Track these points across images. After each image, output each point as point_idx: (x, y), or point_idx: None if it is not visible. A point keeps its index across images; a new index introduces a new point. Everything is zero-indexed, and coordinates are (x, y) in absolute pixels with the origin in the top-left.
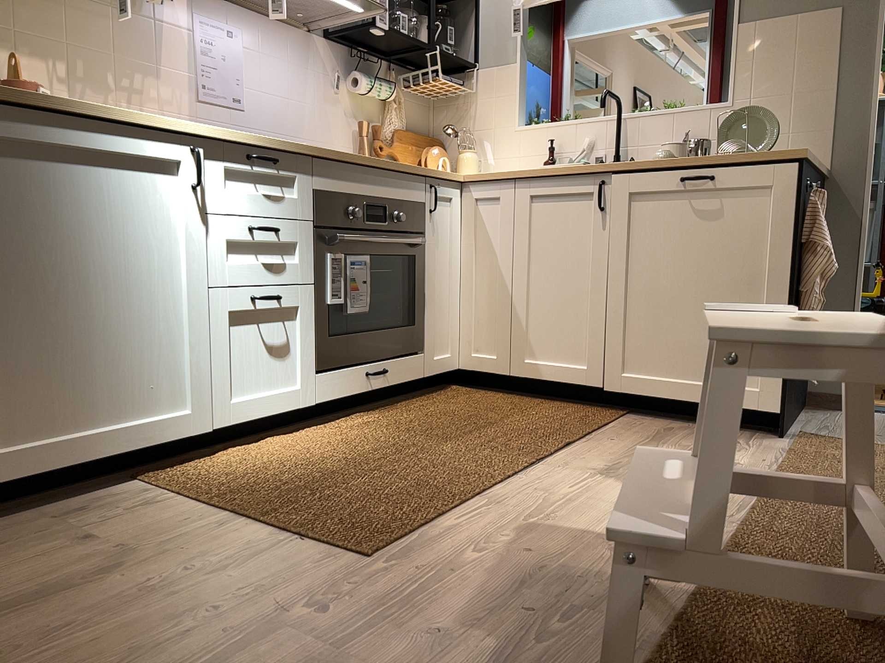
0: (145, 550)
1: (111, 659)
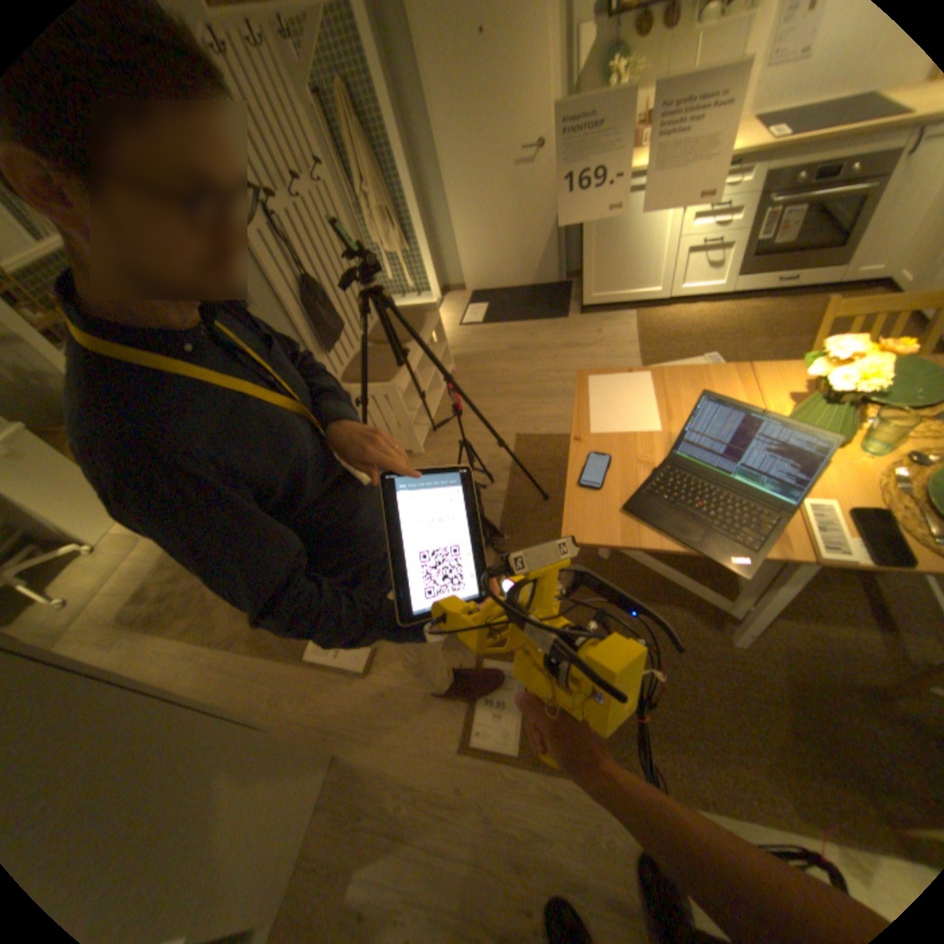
0: (606, 343)
1: (570, 369)
